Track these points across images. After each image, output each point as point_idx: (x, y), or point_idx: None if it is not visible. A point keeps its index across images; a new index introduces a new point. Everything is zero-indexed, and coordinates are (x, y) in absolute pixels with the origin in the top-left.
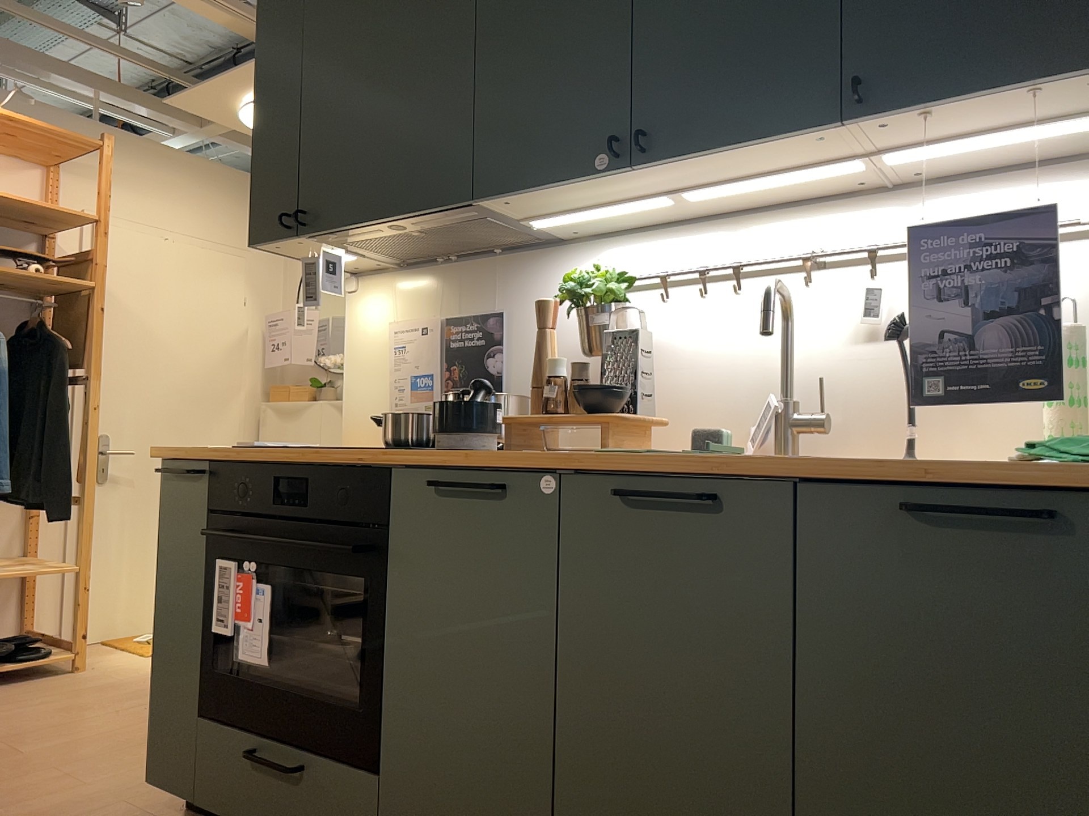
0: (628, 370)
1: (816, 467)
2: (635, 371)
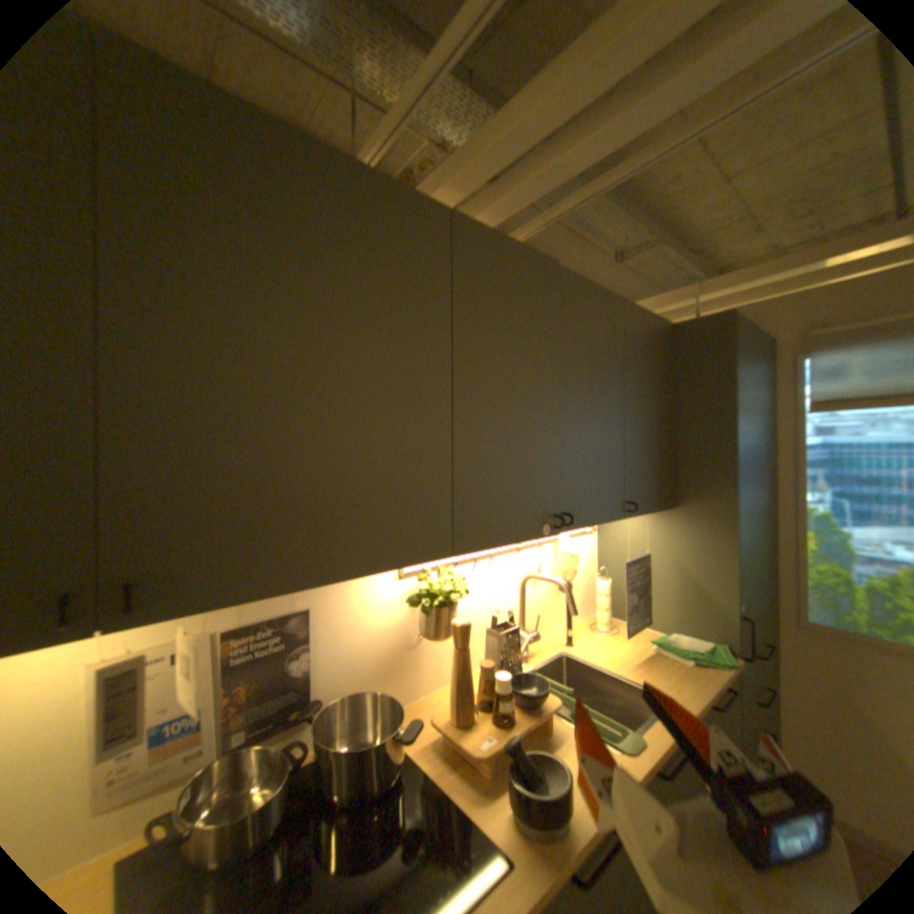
0: (516, 658)
1: (707, 711)
2: (512, 655)
